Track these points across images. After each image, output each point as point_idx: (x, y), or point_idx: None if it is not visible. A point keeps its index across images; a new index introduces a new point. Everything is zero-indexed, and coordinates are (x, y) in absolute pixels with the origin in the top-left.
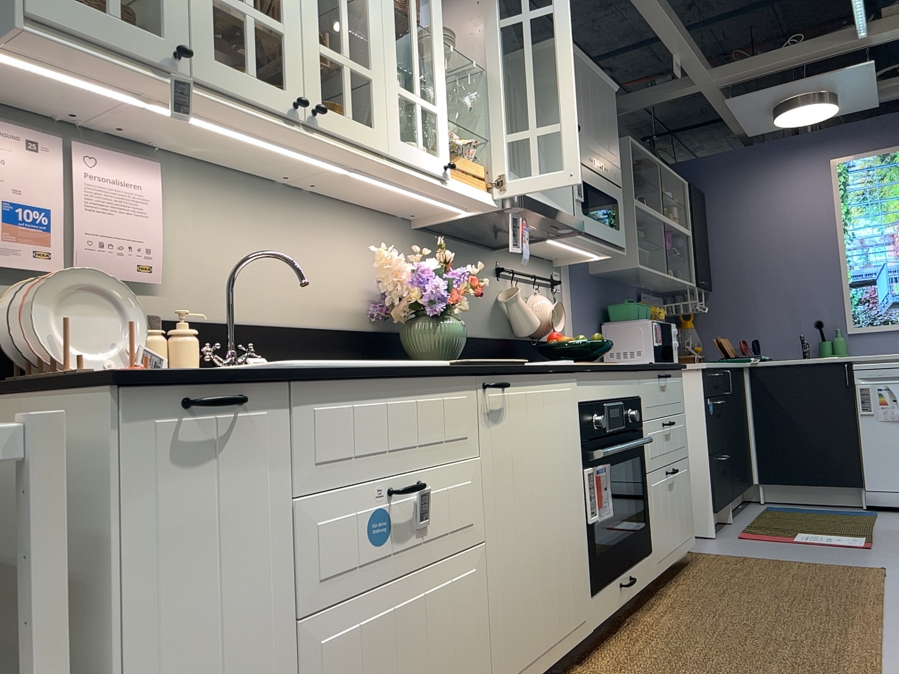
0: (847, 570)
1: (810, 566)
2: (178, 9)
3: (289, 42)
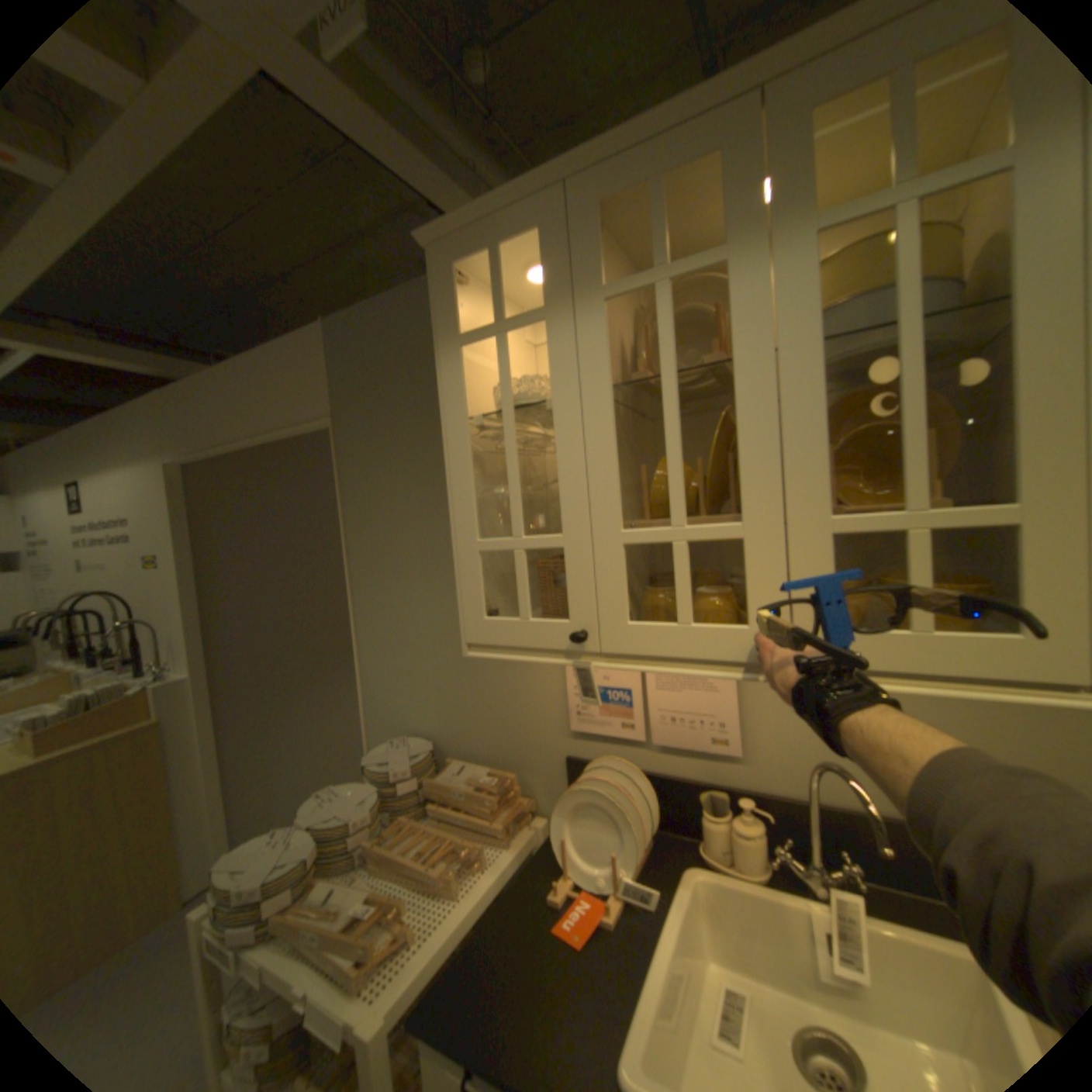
0: None
1: None
2: (583, 581)
3: (757, 546)
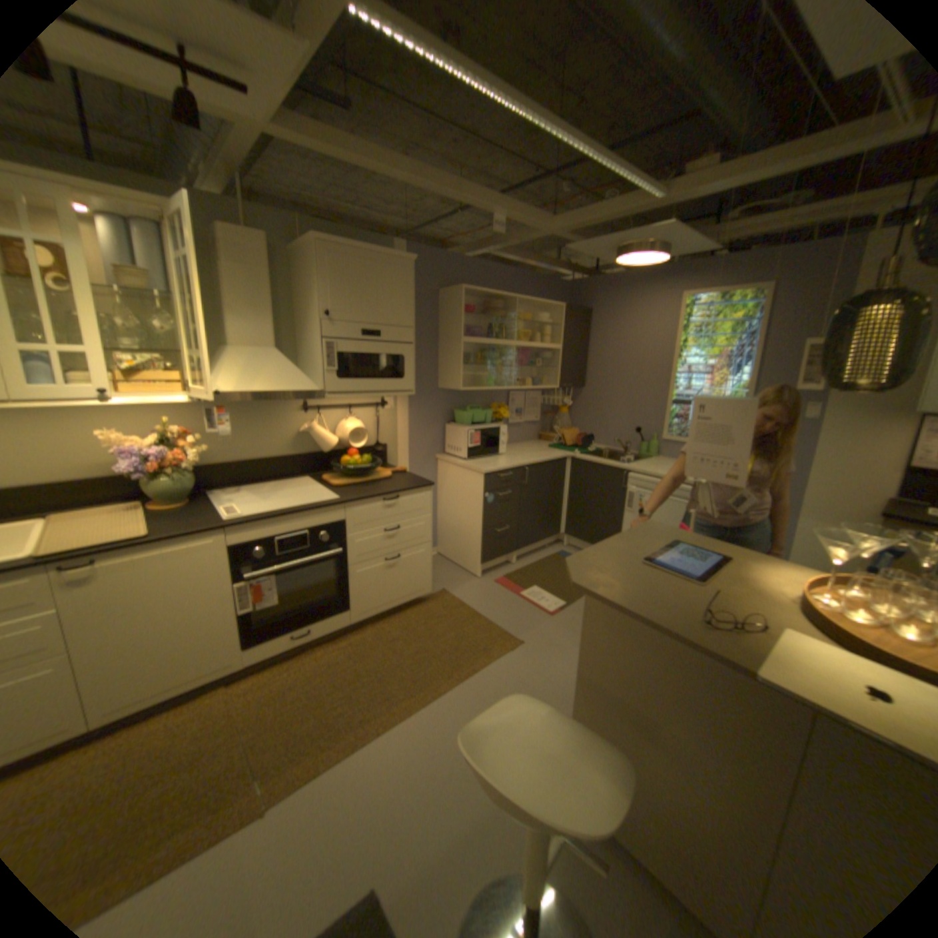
0: (498, 638)
1: (483, 627)
2: None
3: None
